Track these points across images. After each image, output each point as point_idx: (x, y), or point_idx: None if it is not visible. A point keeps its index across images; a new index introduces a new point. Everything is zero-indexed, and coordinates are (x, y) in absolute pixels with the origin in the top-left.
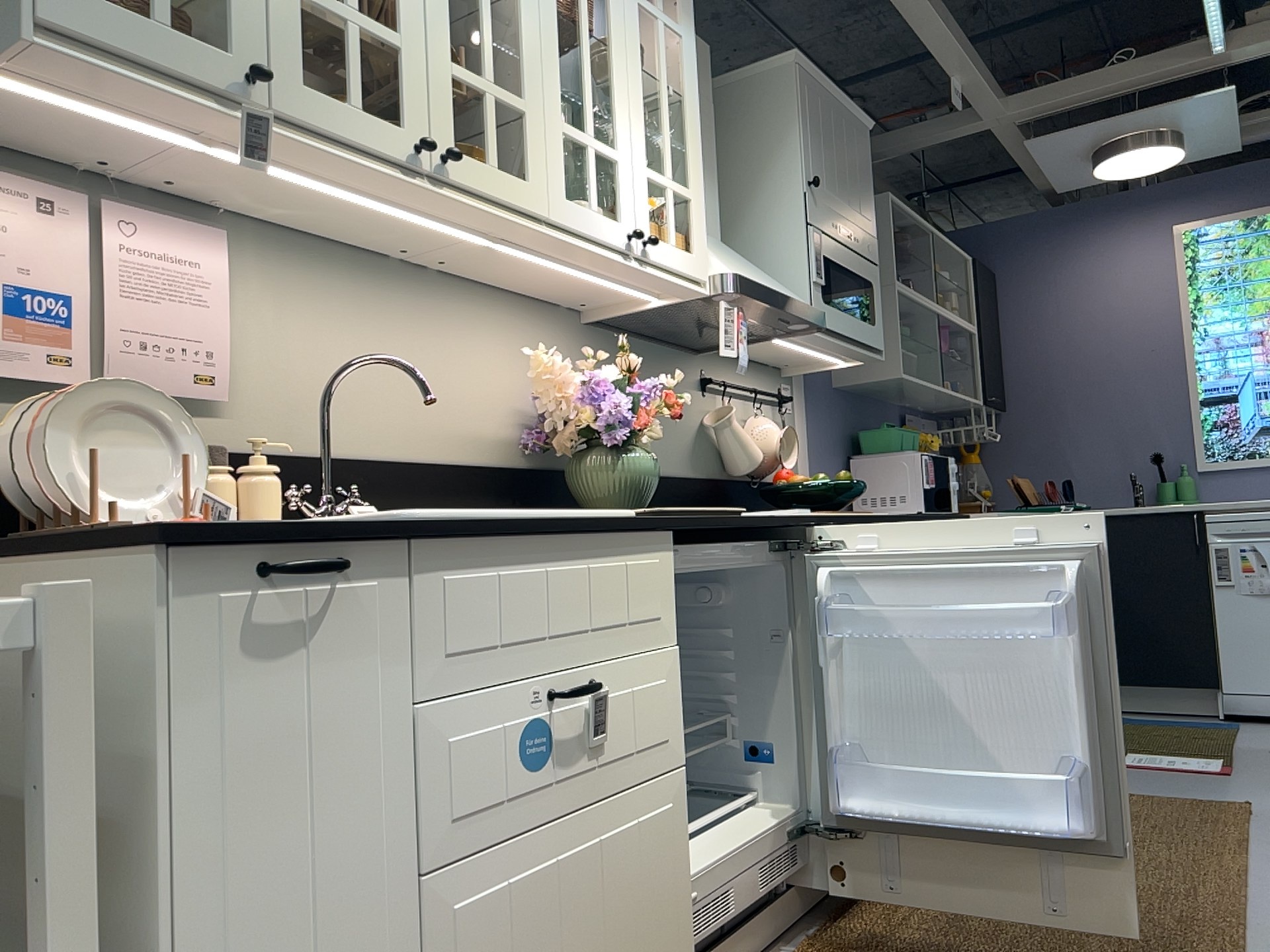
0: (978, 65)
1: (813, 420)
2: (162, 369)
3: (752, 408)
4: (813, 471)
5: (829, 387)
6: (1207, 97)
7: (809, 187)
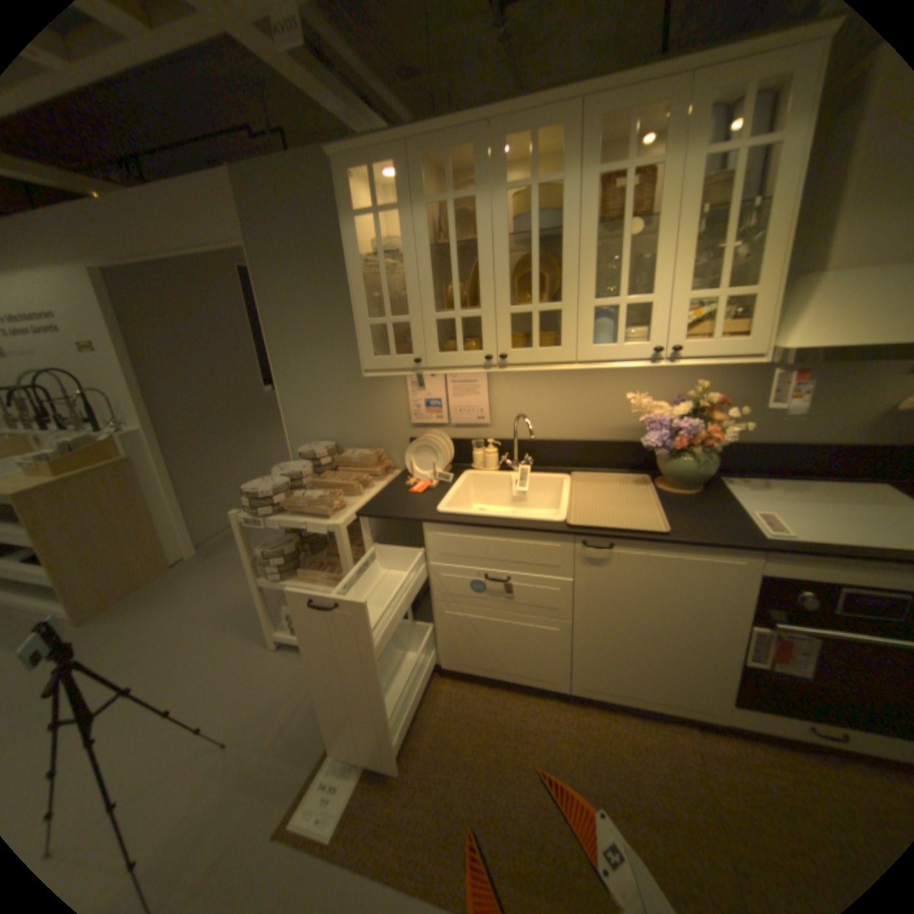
0: None
1: None
2: (467, 417)
3: None
4: None
5: None
6: None
7: None
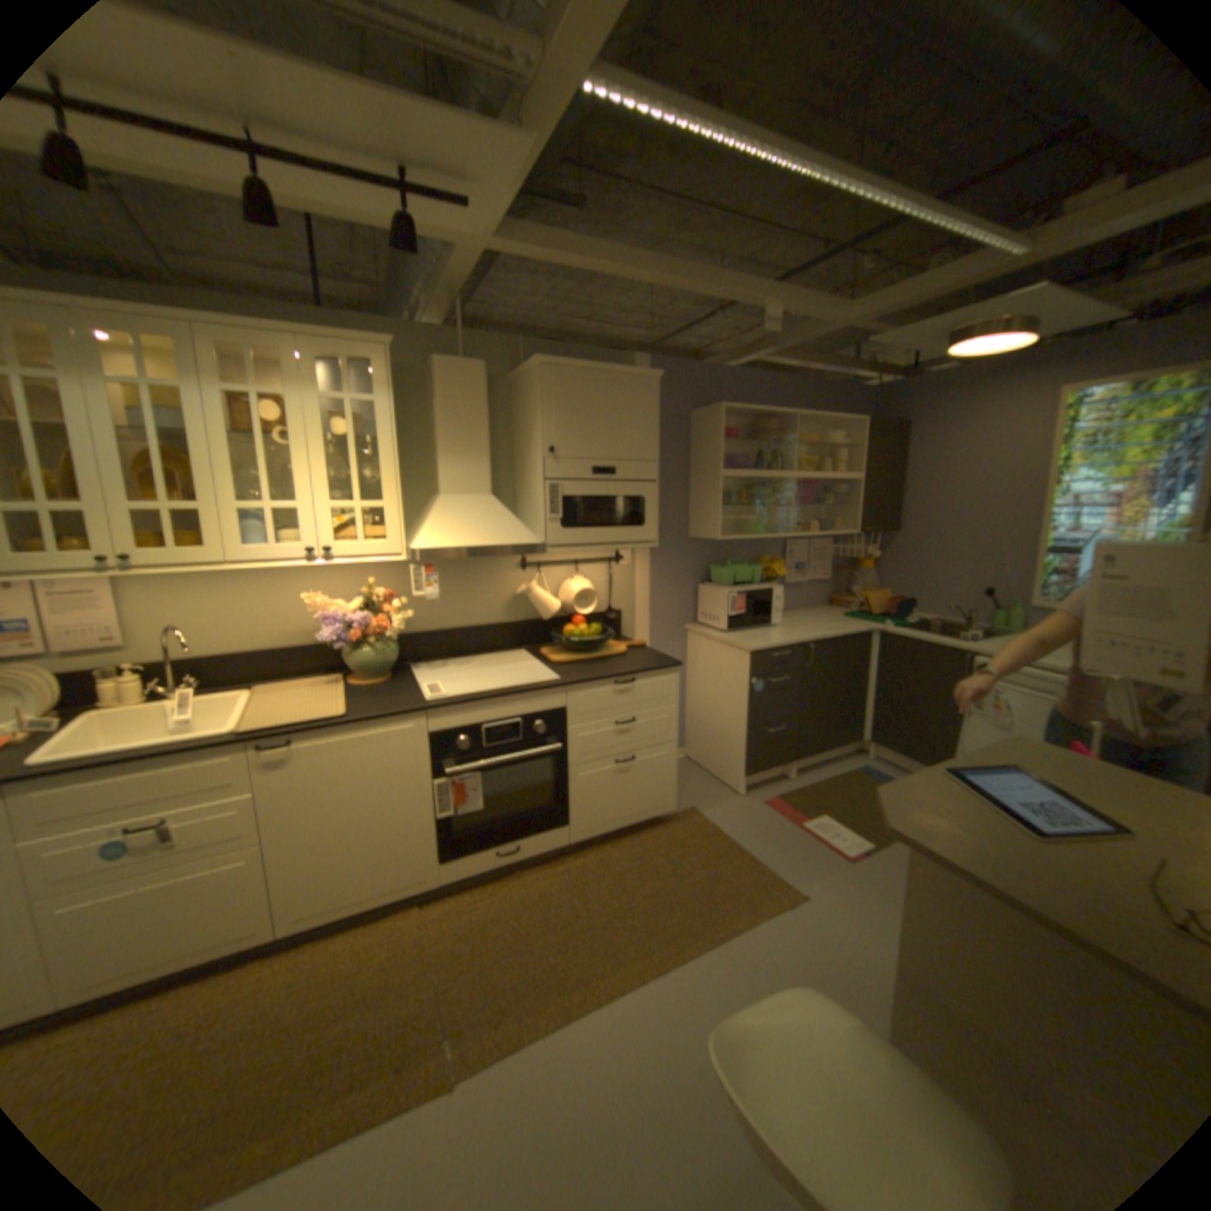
0: (787, 293)
1: (655, 566)
2: (84, 640)
3: (576, 571)
4: (650, 599)
5: (680, 540)
6: (1023, 293)
7: (549, 453)
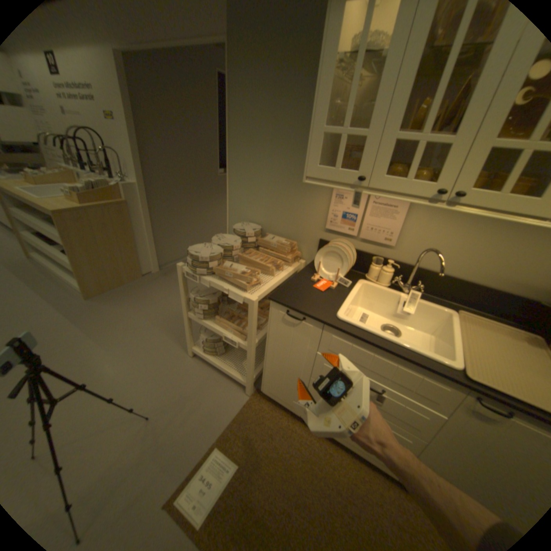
0: None
1: None
2: (375, 235)
3: None
4: None
5: None
6: None
7: None
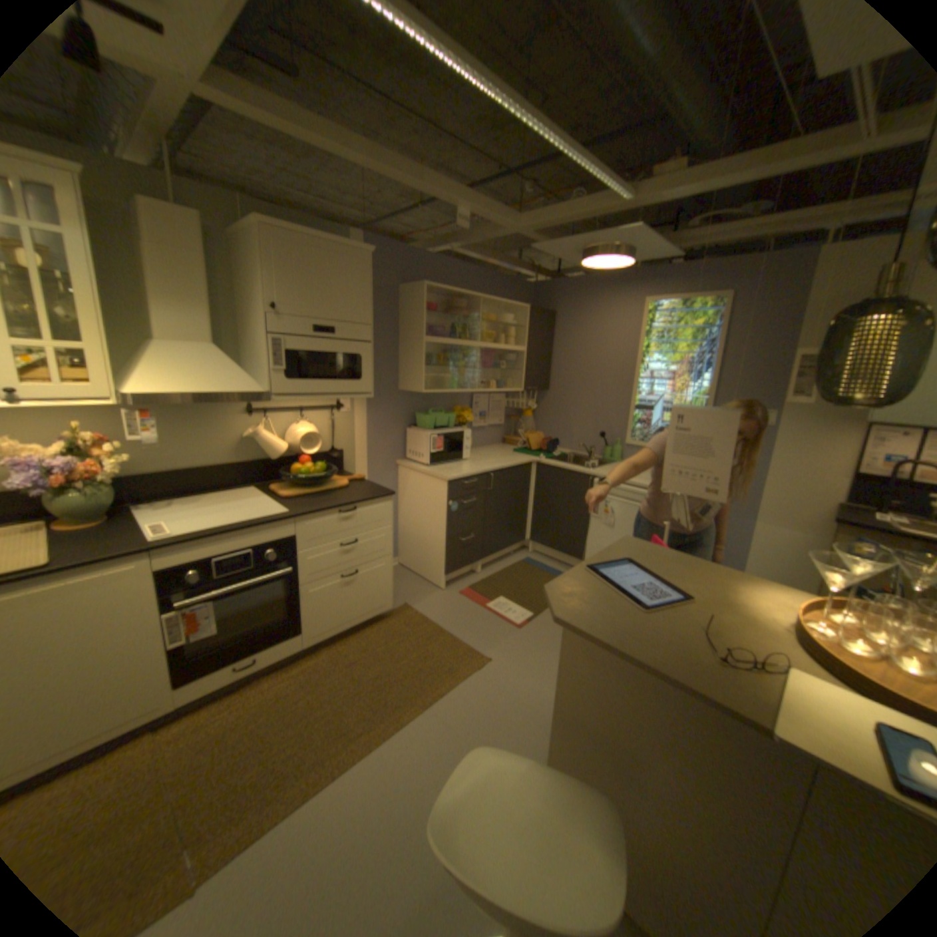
0: (473, 198)
1: (371, 412)
2: None
3: (301, 416)
4: (367, 440)
5: (391, 392)
6: (628, 229)
7: (271, 309)
